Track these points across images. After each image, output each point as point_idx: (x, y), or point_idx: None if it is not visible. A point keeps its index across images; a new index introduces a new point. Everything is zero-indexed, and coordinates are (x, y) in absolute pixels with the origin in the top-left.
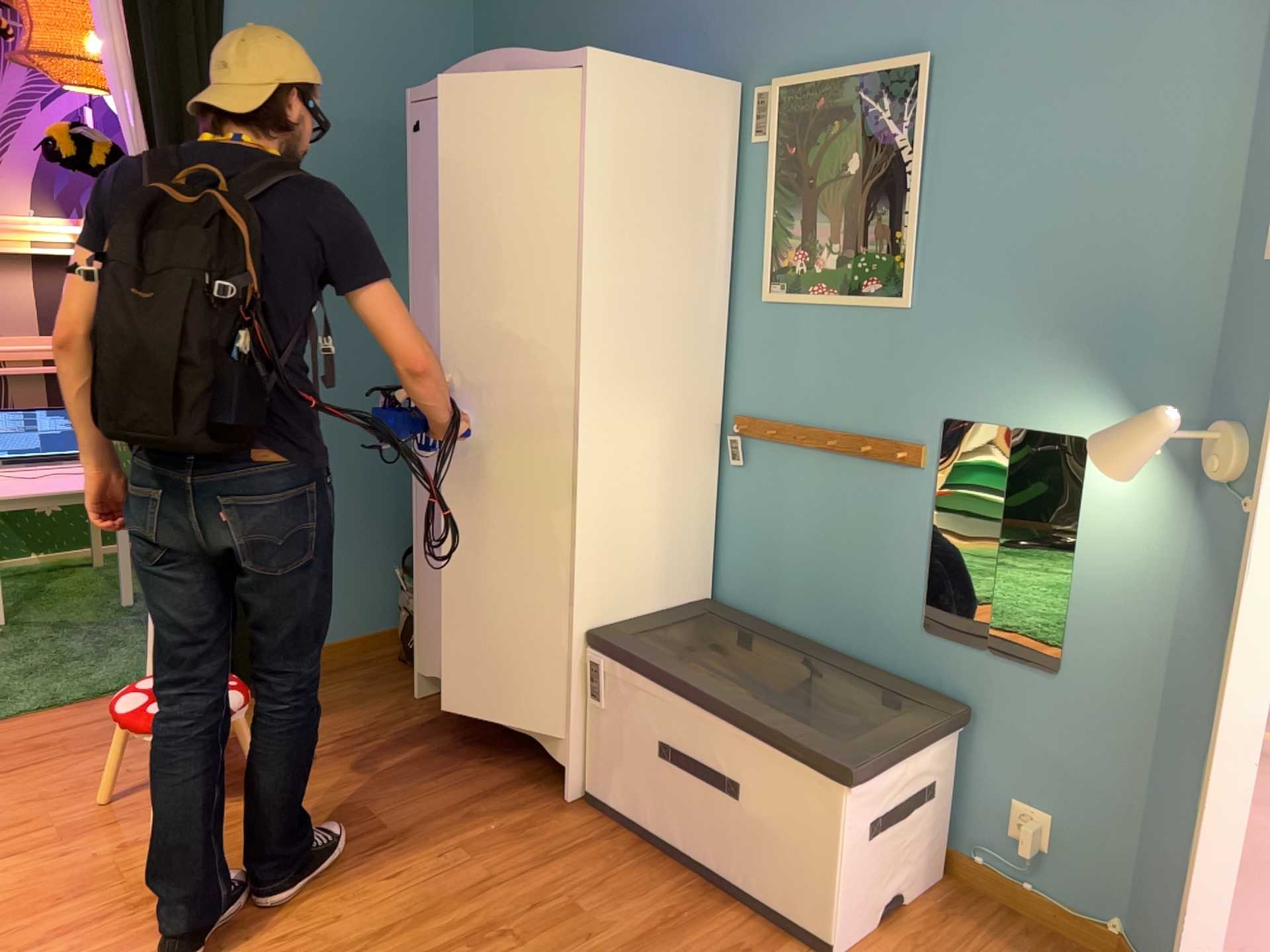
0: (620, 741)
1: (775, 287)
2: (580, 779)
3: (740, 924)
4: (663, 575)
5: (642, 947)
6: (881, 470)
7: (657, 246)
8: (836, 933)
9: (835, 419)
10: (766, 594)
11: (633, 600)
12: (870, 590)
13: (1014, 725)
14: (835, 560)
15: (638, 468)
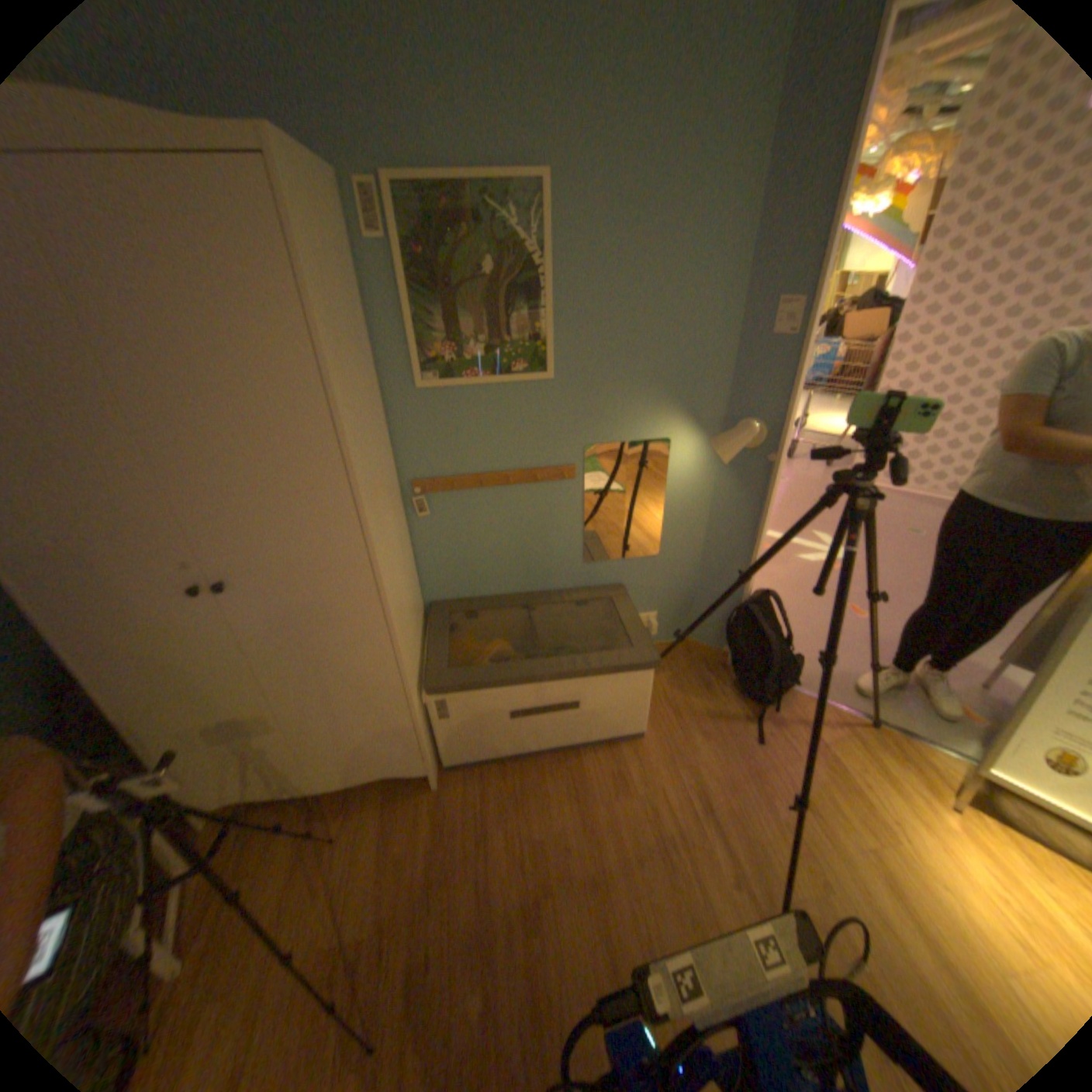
0: (467, 733)
1: (429, 377)
2: (438, 771)
3: (597, 763)
4: (418, 616)
5: (589, 824)
6: (545, 488)
7: (359, 369)
8: (644, 731)
9: (505, 465)
10: (470, 586)
11: (418, 647)
12: (548, 556)
13: (638, 585)
14: (520, 549)
15: (399, 562)
